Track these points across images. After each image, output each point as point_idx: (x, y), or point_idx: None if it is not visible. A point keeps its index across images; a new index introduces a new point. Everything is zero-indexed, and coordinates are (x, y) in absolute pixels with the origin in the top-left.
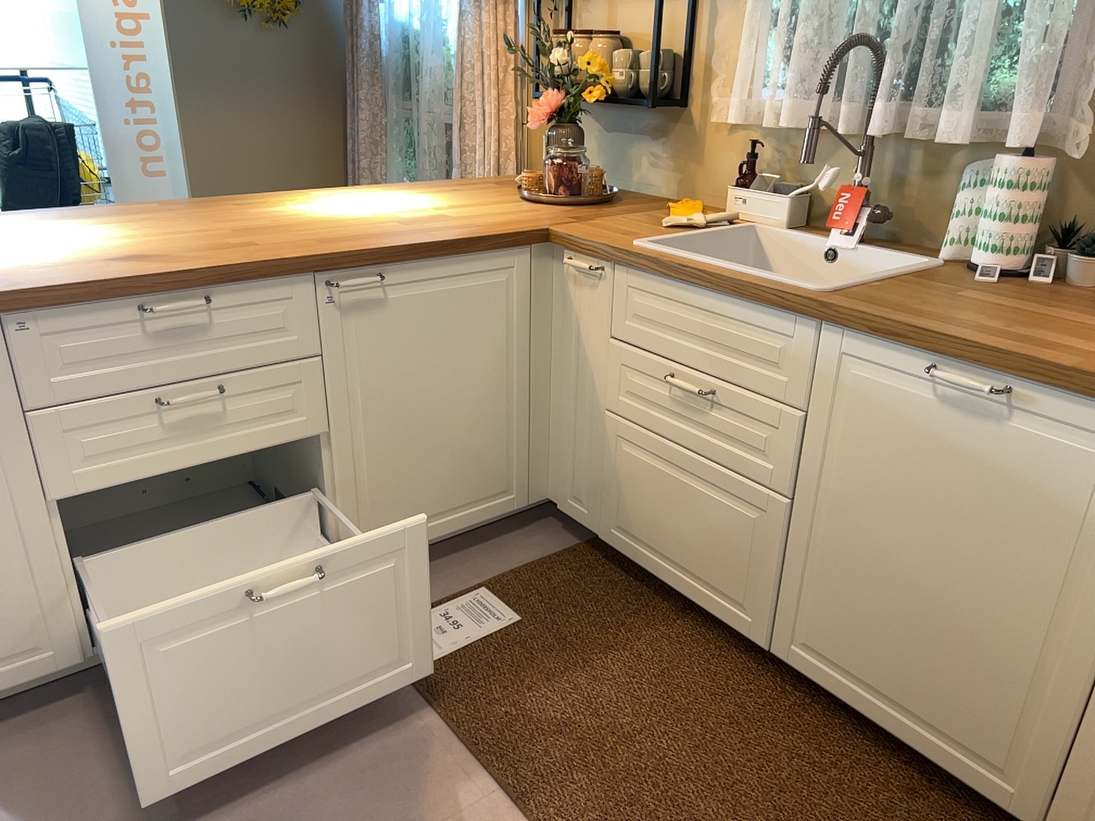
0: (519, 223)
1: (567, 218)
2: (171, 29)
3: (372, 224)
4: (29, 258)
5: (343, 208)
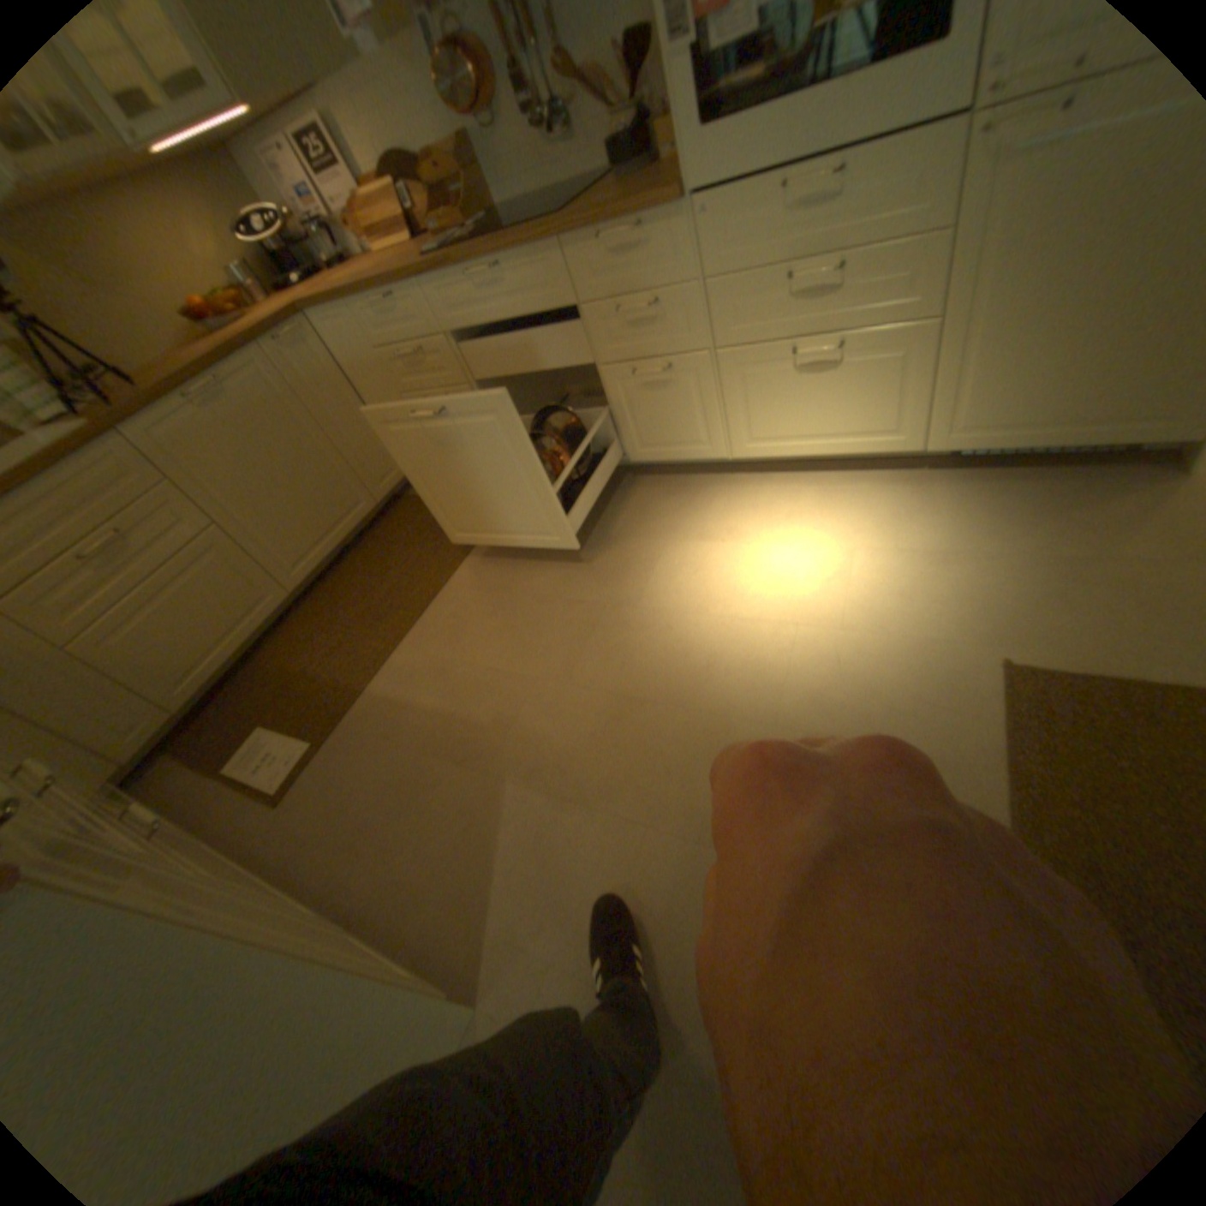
0: None
1: None
2: None
3: None
4: None
5: None
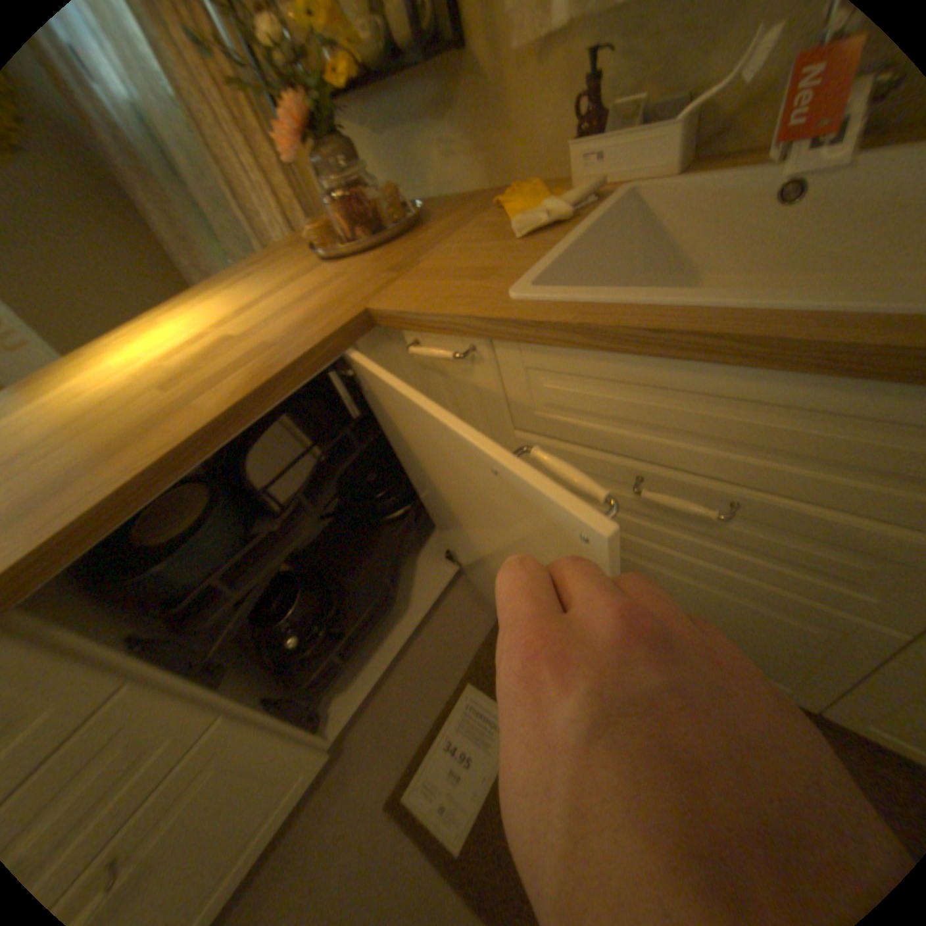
0: (327, 316)
1: (386, 277)
2: None
3: (124, 412)
4: None
5: (106, 377)
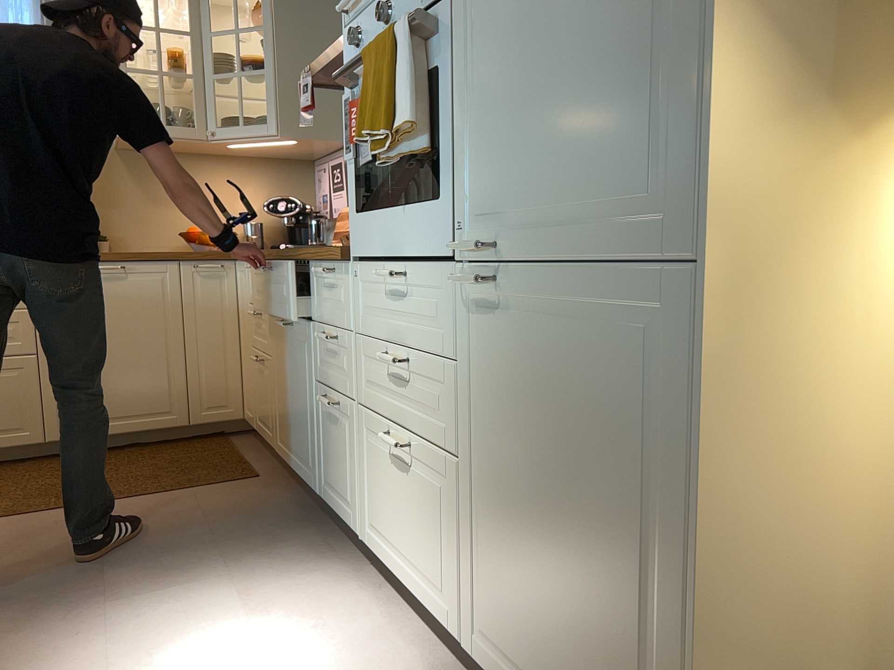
0: None
1: None
2: None
3: None
4: None
5: None
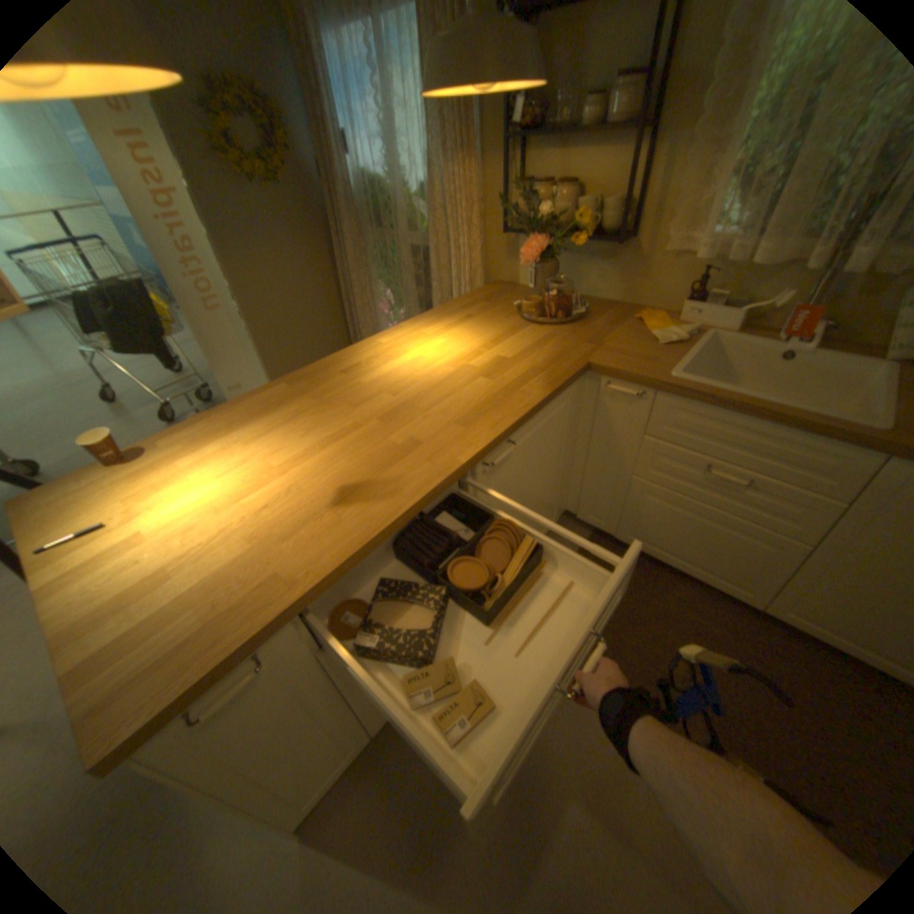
0: (563, 358)
1: (586, 344)
2: (193, 198)
3: (467, 384)
4: (256, 515)
5: (421, 361)
